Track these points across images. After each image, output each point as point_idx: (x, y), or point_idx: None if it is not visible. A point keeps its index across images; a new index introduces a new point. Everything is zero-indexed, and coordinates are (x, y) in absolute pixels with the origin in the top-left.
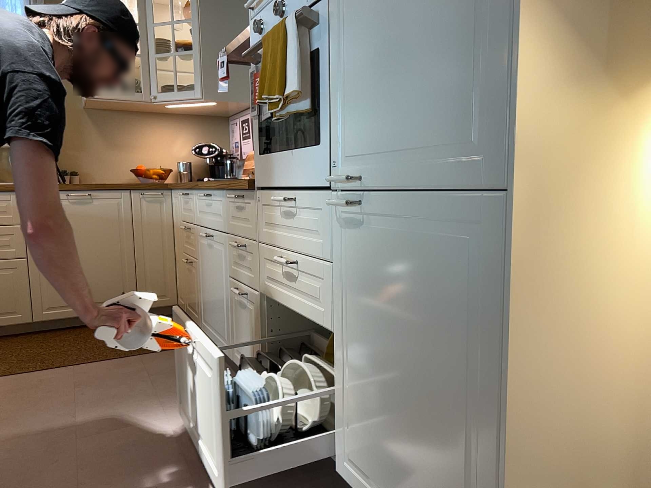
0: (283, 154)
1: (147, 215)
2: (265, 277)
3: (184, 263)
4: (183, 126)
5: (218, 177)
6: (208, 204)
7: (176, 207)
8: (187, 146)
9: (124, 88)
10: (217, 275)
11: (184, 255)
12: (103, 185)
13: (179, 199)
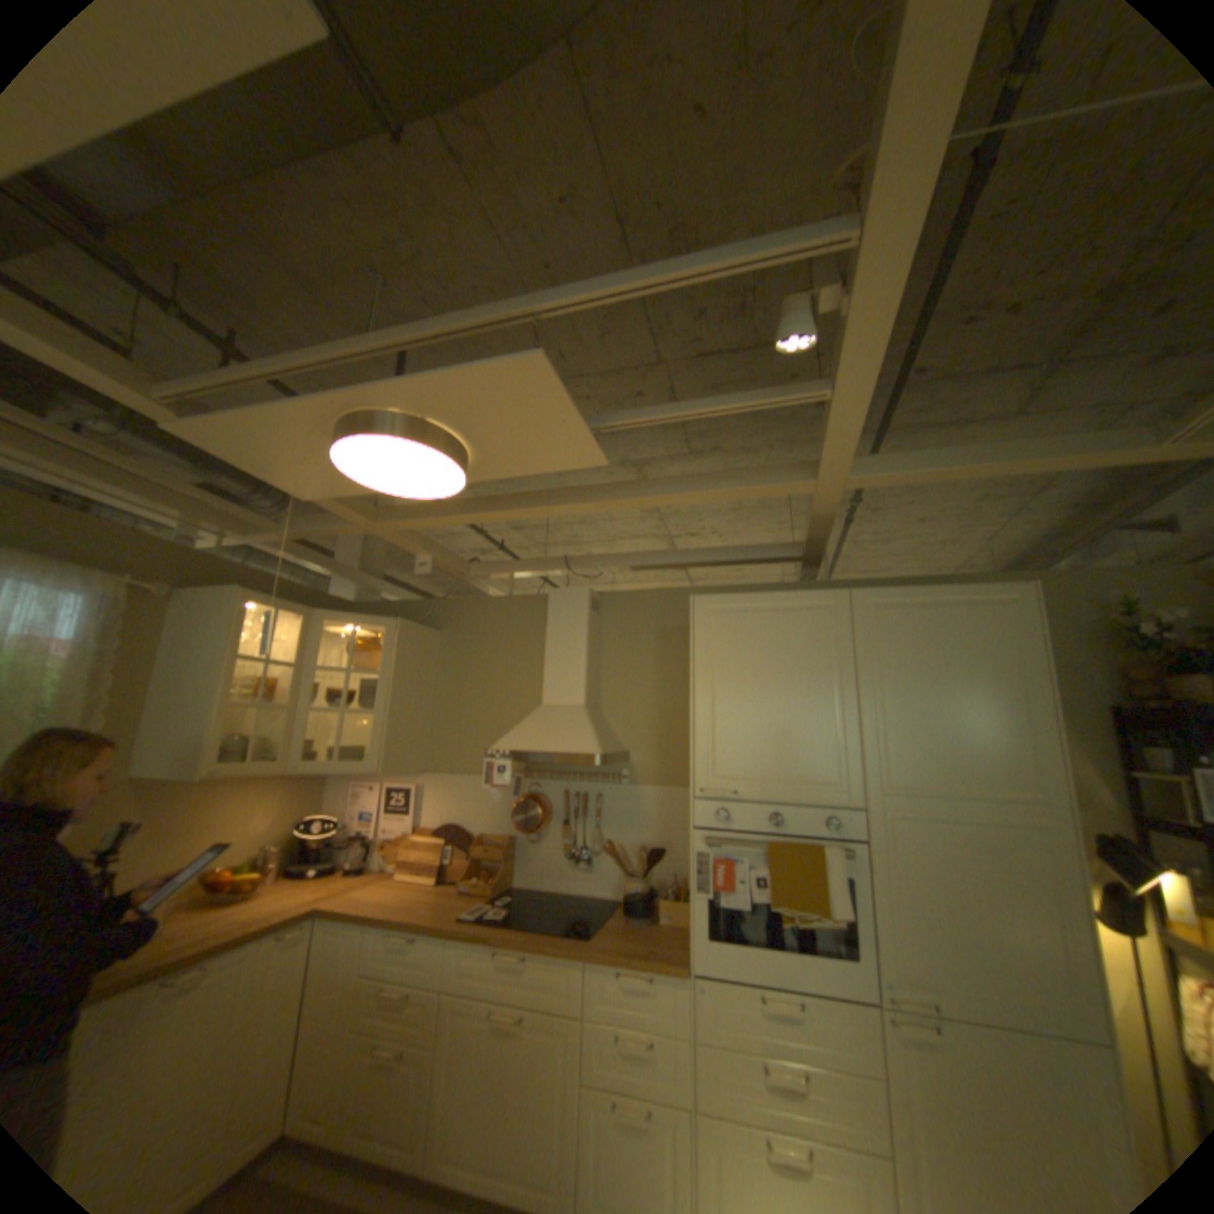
0: (768, 954)
1: (273, 978)
2: (709, 1090)
3: (350, 1057)
4: (269, 791)
5: (321, 869)
6: (506, 972)
7: (330, 954)
8: (268, 820)
9: (247, 757)
10: (524, 1083)
11: (352, 1042)
12: (226, 948)
13: (354, 944)
